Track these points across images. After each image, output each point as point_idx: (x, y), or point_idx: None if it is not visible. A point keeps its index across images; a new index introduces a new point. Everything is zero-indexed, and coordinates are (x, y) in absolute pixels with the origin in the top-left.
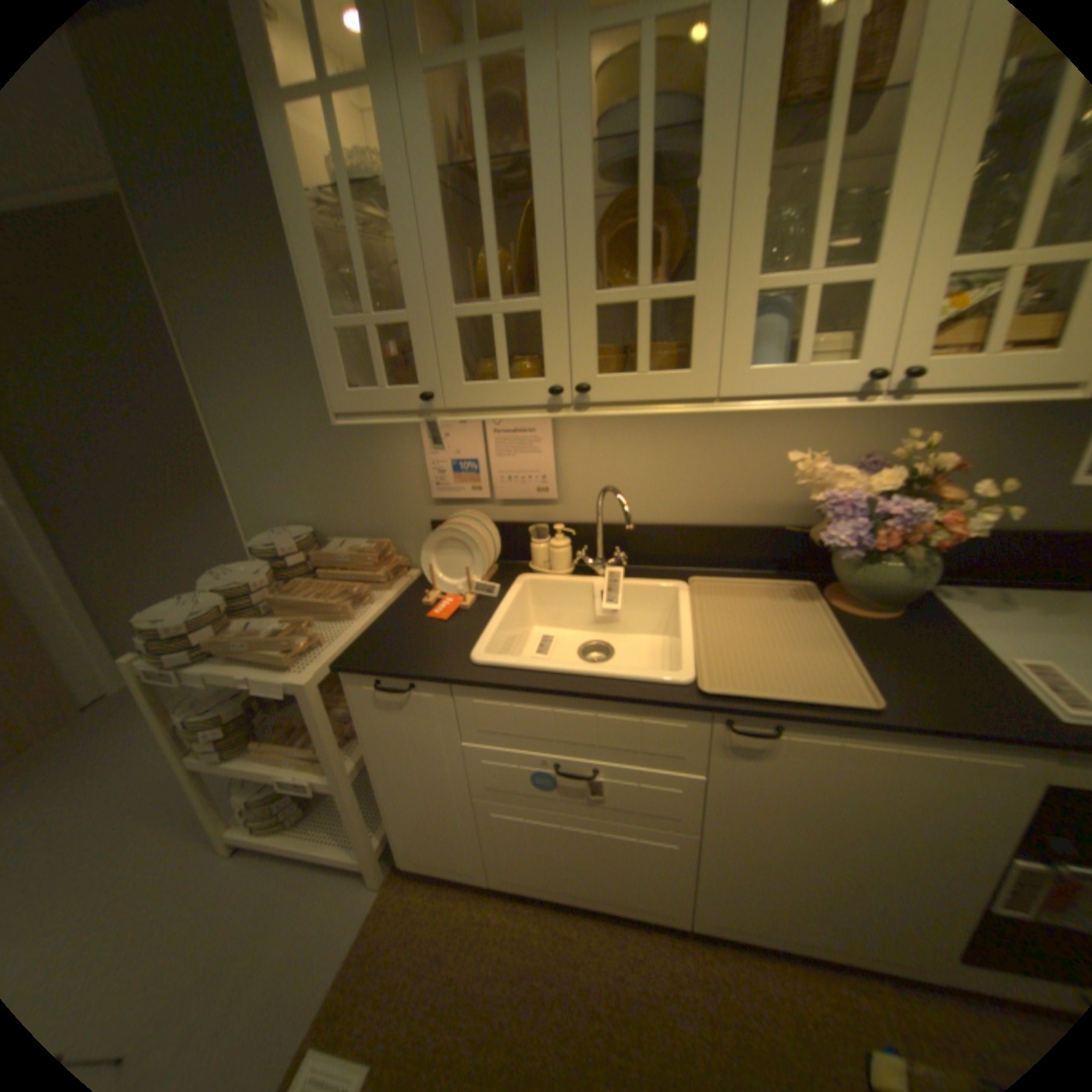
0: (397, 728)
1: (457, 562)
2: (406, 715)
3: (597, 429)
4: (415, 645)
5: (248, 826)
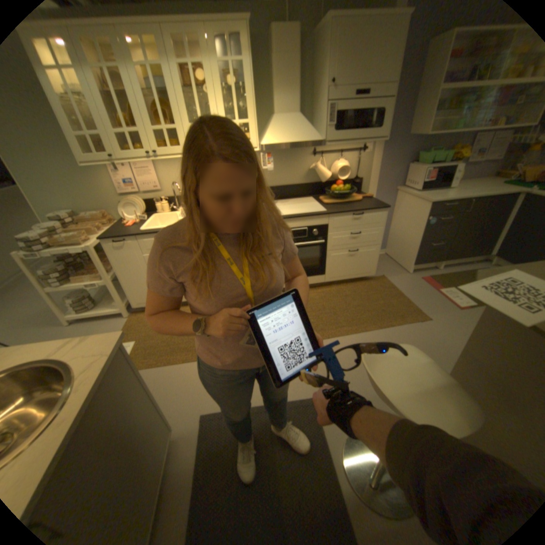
0: (122, 255)
1: (131, 211)
2: (124, 250)
3: (168, 166)
4: (122, 231)
5: (74, 310)
